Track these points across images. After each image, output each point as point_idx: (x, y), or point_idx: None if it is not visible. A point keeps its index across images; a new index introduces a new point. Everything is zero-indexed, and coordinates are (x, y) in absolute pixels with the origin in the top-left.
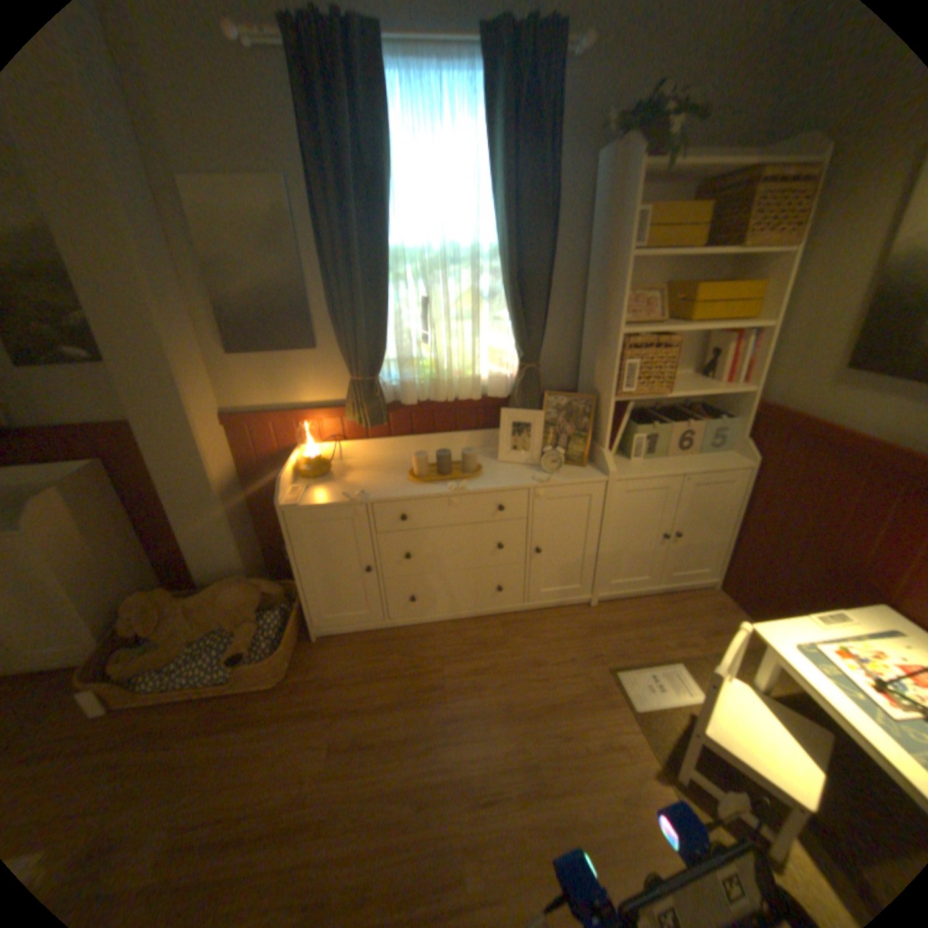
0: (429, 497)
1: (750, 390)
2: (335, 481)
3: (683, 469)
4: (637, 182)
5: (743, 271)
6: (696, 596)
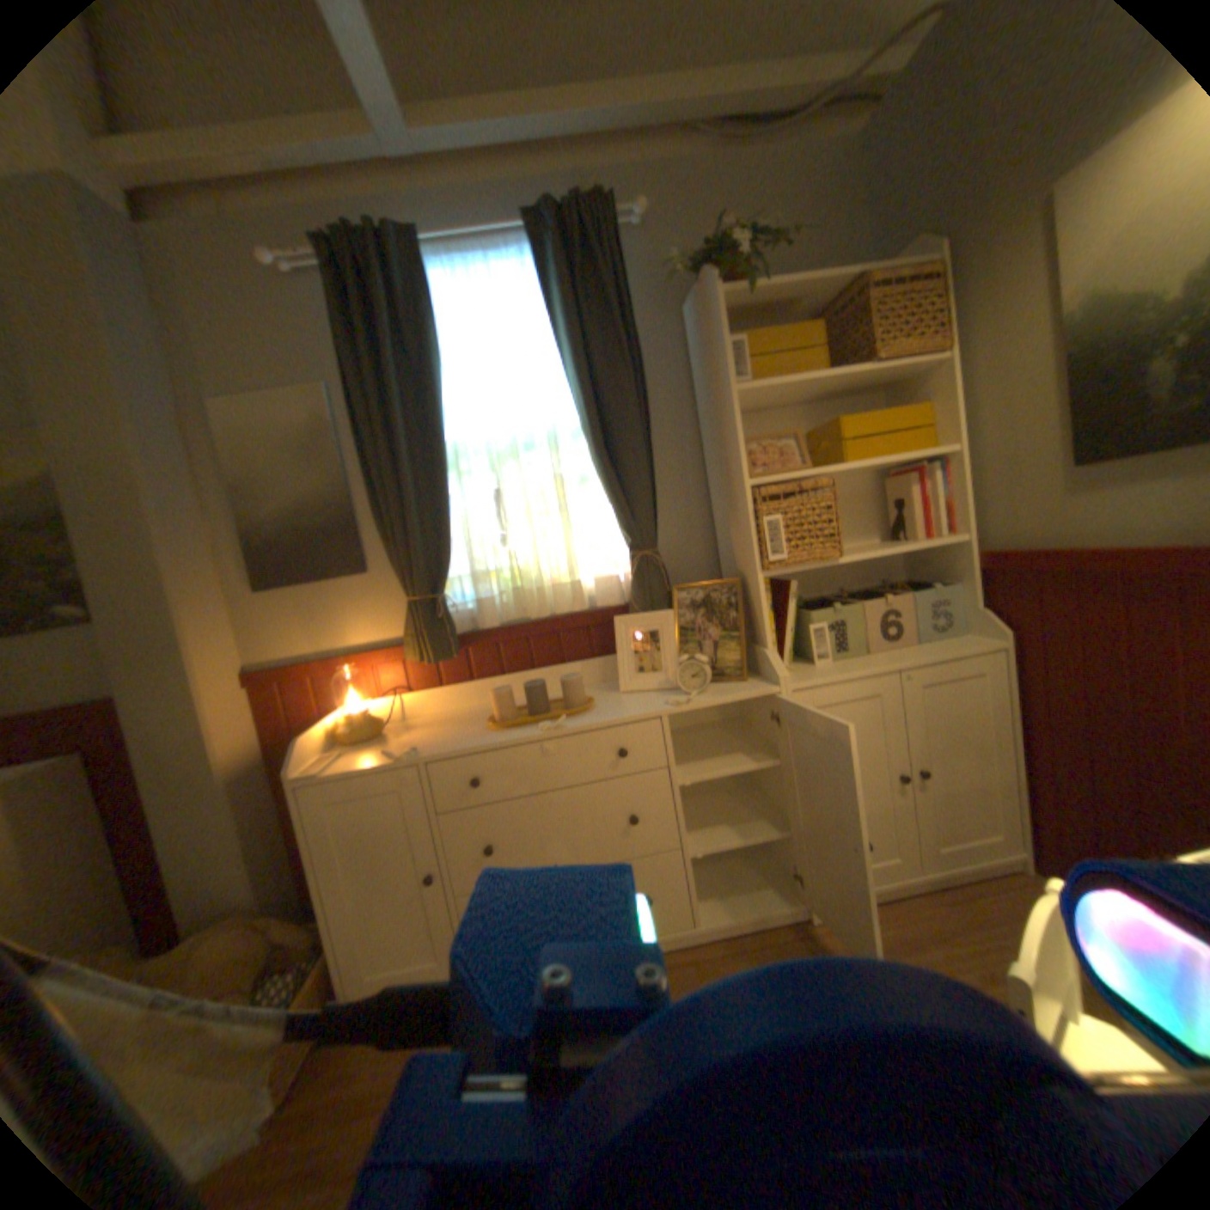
0: (512, 745)
1: (960, 538)
2: (385, 743)
3: (897, 663)
4: (718, 310)
5: (901, 403)
6: (997, 889)
